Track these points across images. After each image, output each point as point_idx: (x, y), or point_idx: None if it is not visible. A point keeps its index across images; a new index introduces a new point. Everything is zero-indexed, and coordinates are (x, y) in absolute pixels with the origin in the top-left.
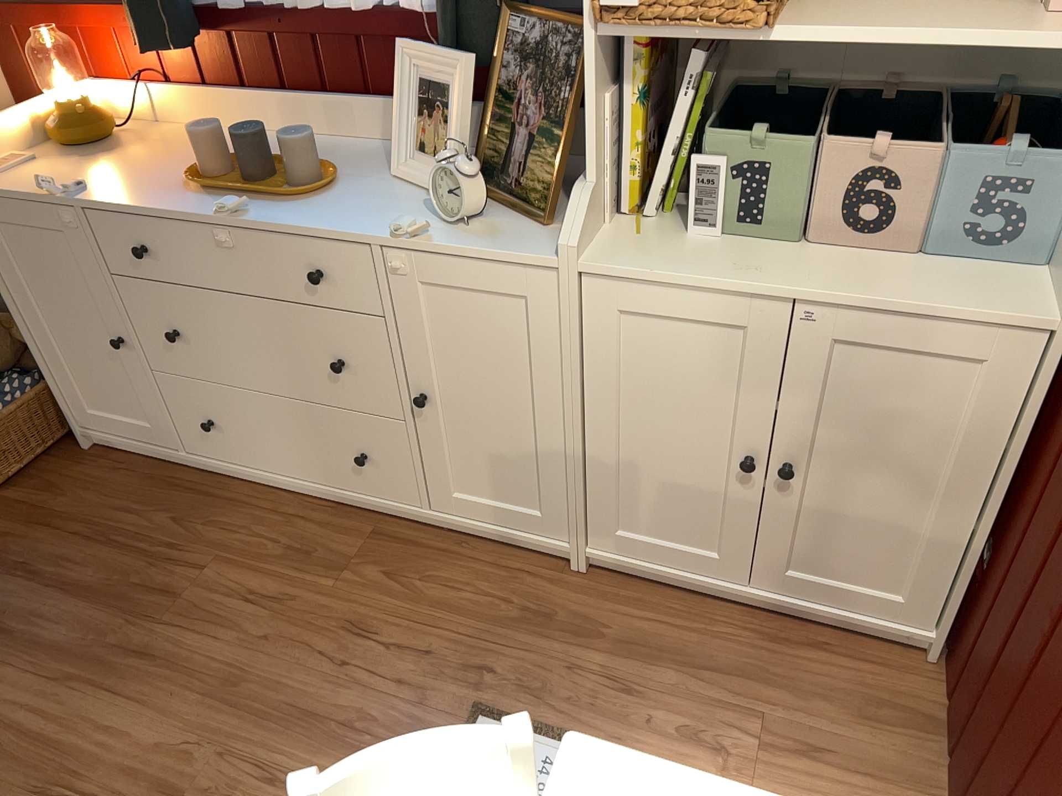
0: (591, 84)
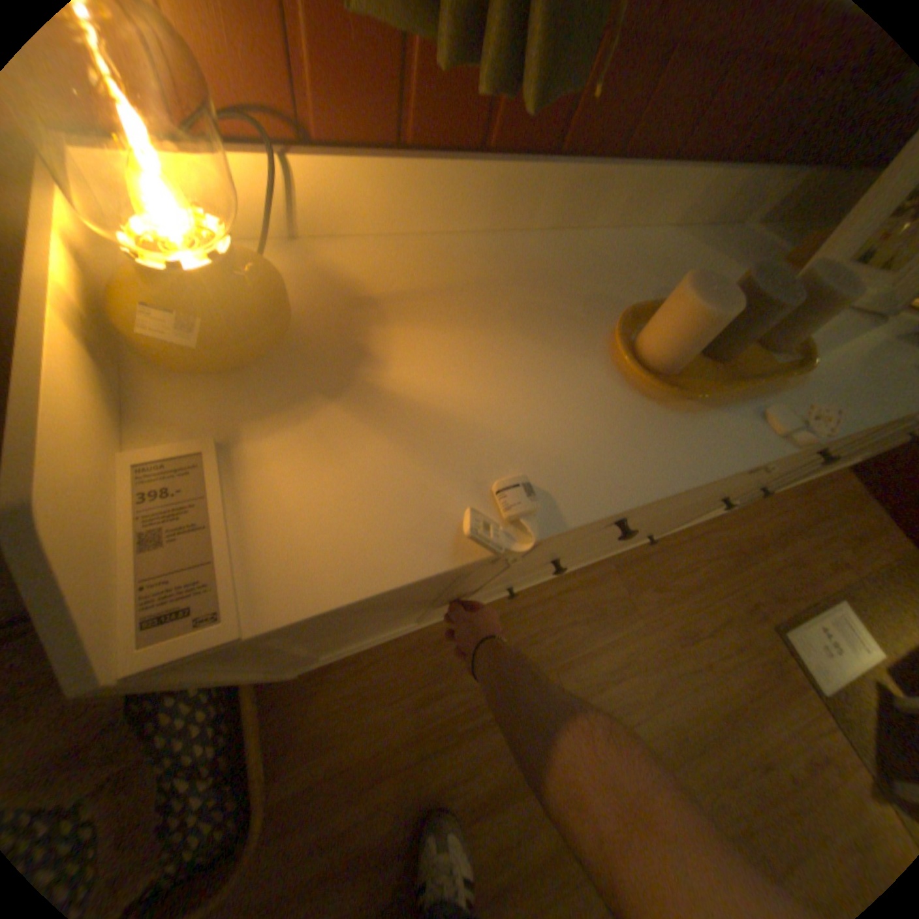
0: None
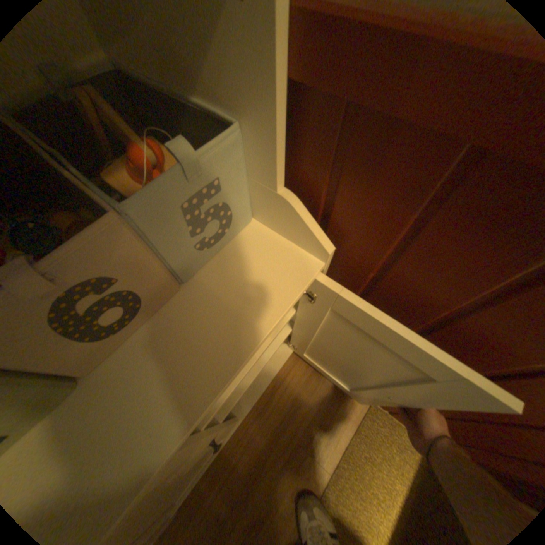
0: None
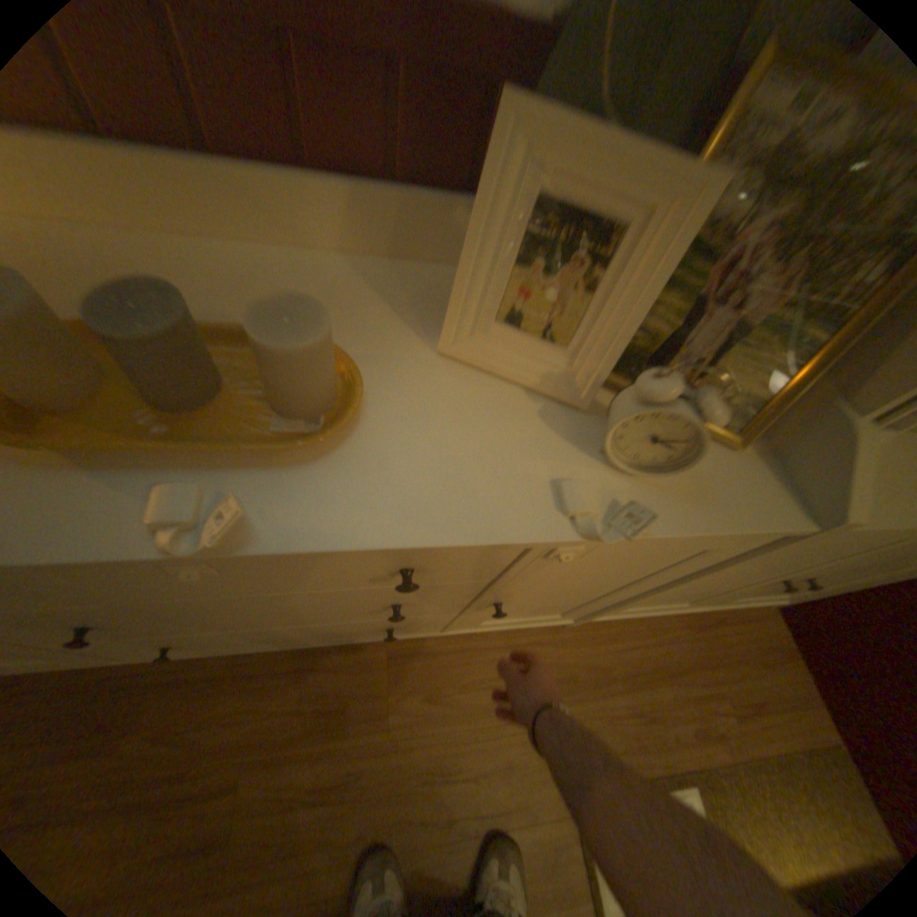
0: None
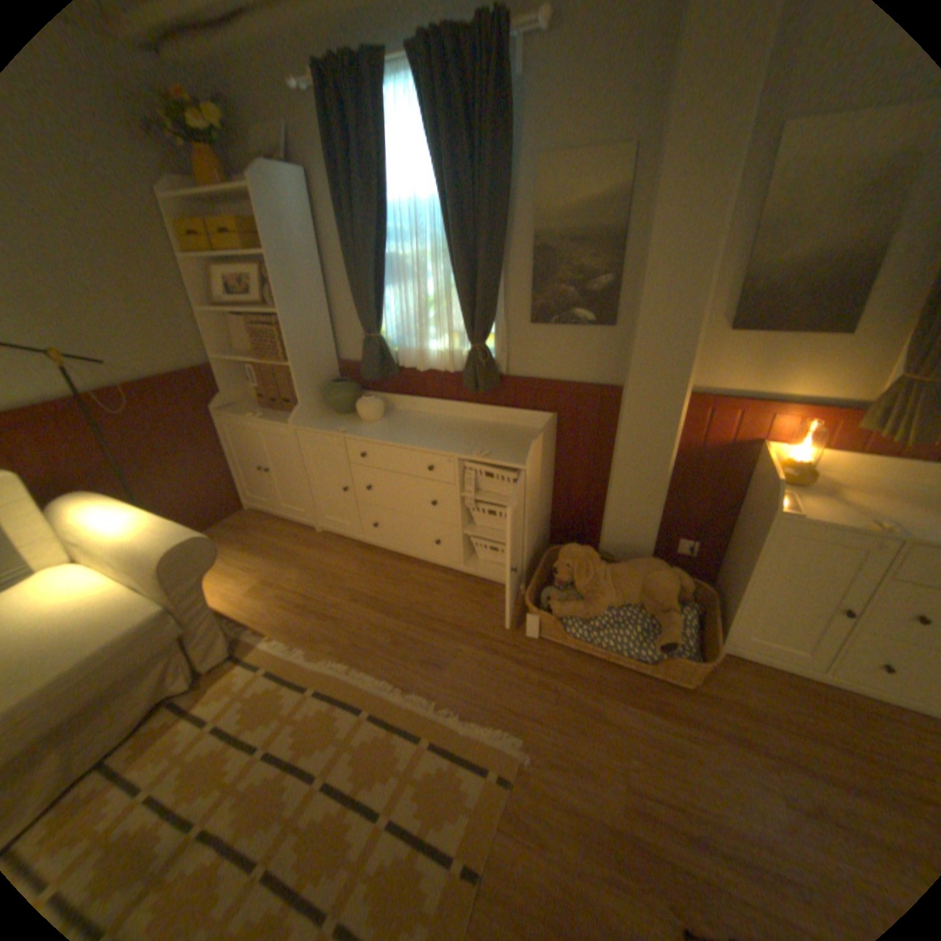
0: None
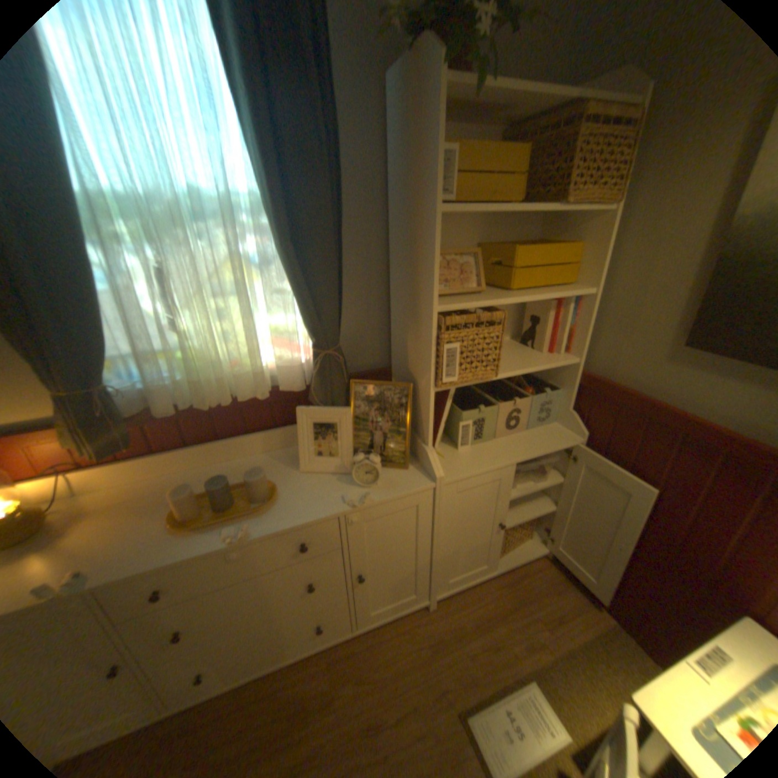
0: (428, 411)
